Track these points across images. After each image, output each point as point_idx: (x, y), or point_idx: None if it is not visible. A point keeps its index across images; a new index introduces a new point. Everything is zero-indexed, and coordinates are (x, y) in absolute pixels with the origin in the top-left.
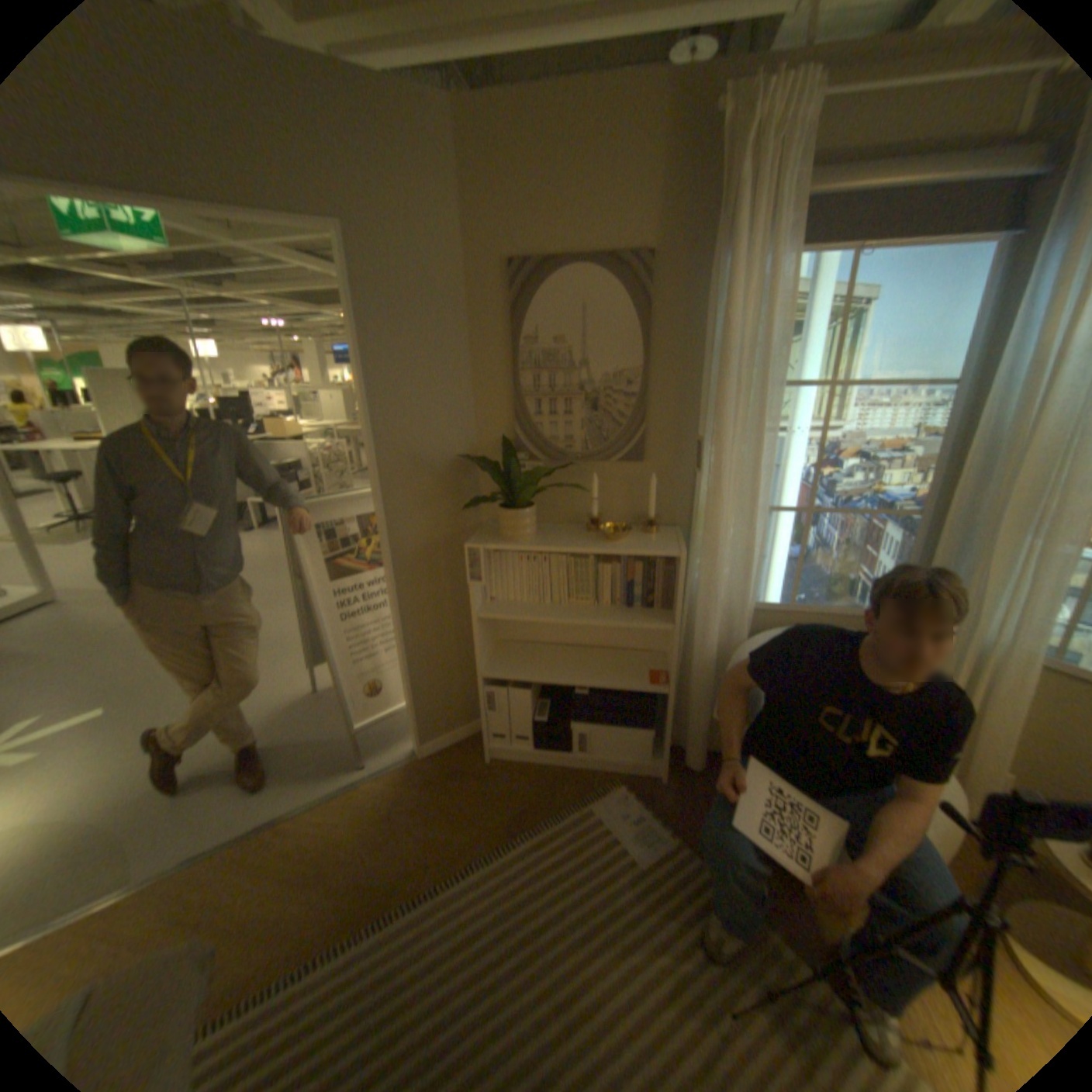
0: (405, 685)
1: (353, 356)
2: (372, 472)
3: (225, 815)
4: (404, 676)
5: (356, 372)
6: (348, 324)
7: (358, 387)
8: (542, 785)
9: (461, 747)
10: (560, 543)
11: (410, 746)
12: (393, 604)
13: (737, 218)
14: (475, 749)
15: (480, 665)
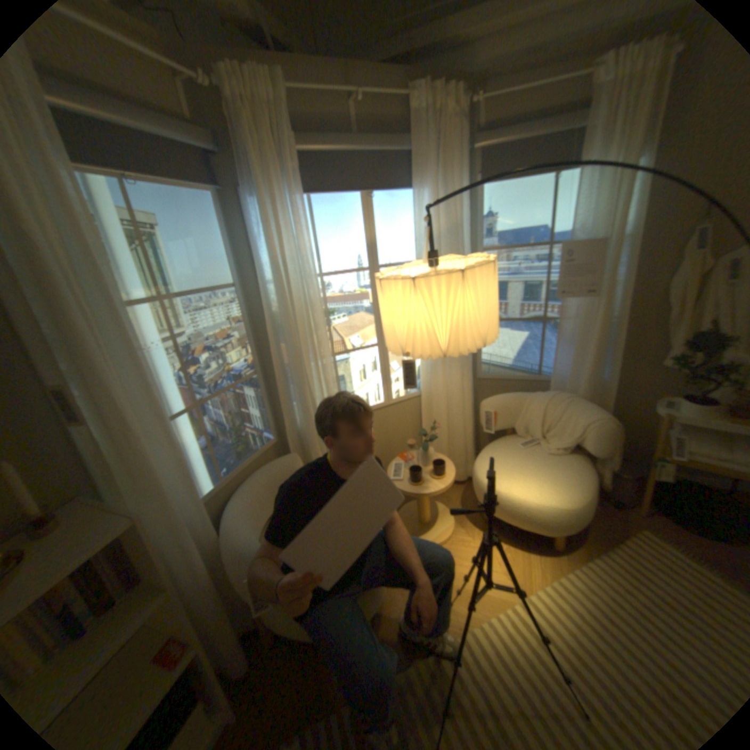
0: None
1: None
2: None
3: None
4: None
5: None
6: None
7: None
8: None
9: None
10: None
11: None
12: None
13: None
14: None
15: None
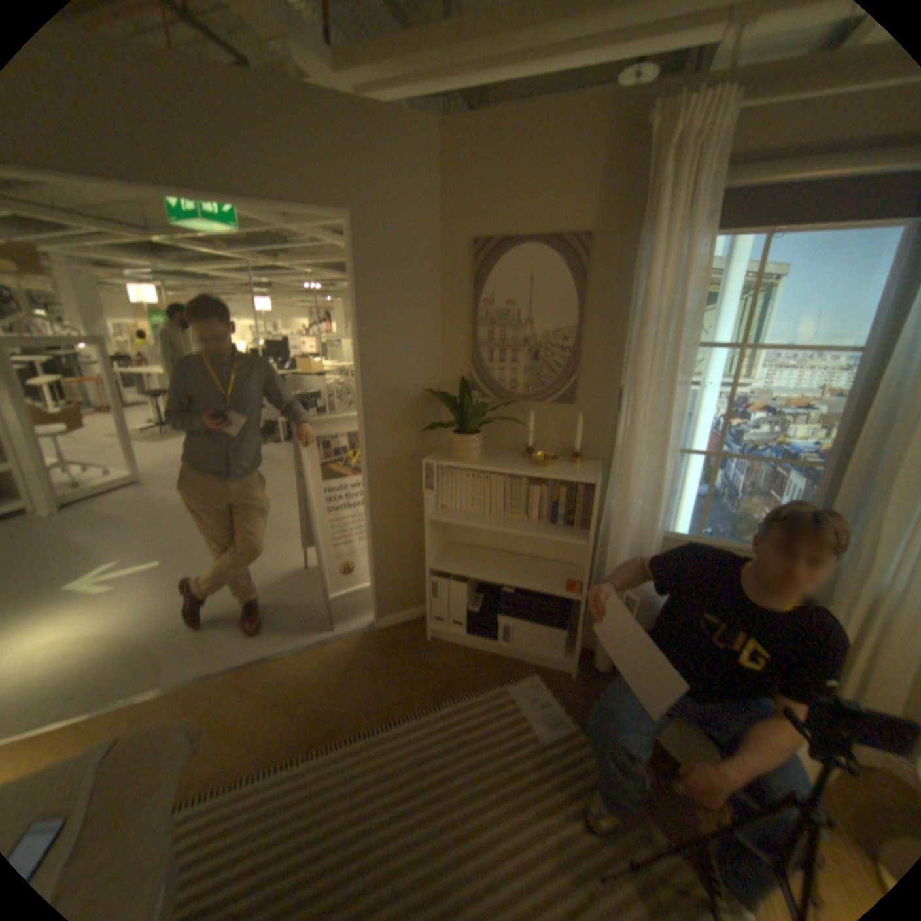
0: (370, 568)
1: (352, 310)
2: (358, 398)
3: (229, 649)
4: (370, 560)
5: (353, 322)
6: (350, 286)
7: (354, 333)
8: (470, 664)
9: (410, 625)
10: (498, 465)
11: (371, 618)
12: (366, 502)
13: (662, 207)
14: (421, 628)
15: (428, 558)
